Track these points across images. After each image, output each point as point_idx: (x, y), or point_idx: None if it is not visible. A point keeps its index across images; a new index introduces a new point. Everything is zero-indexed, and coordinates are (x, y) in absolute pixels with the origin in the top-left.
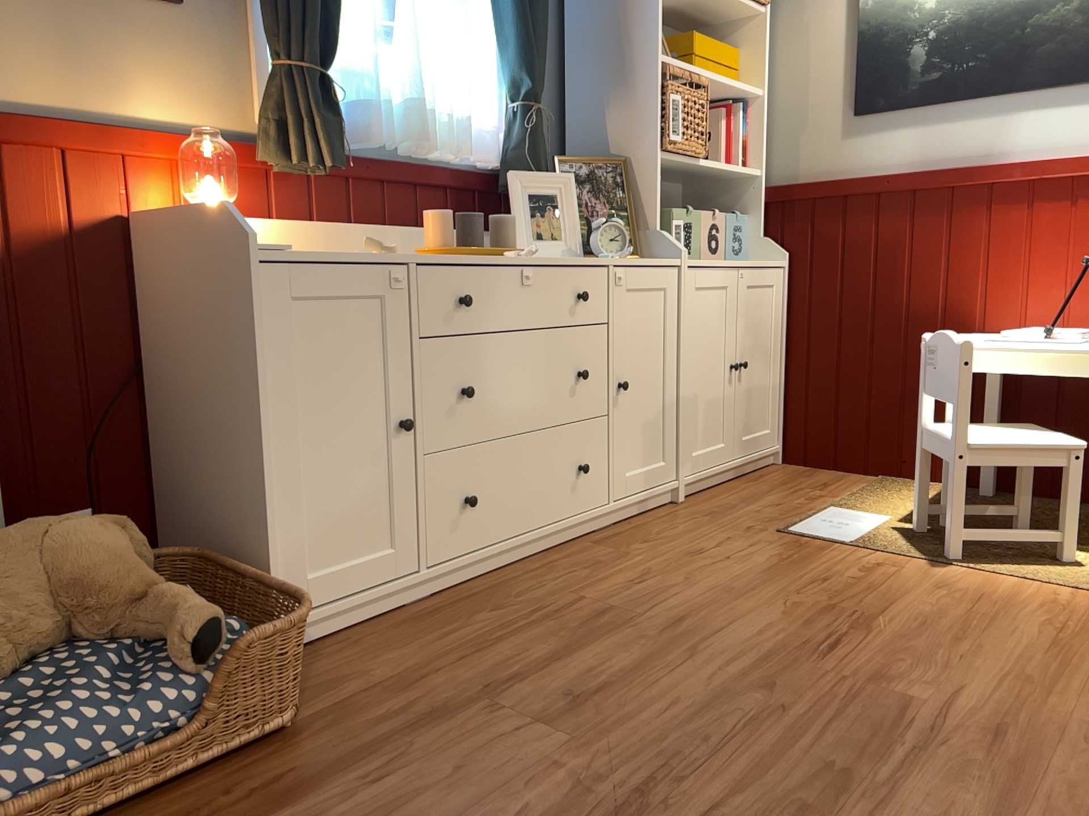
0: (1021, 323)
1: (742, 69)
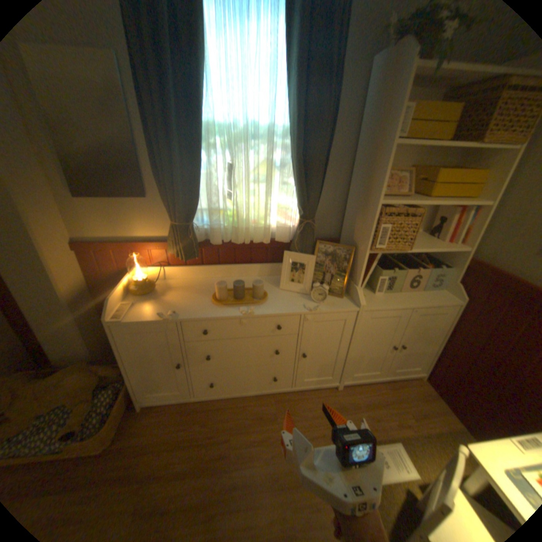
0: None
1: (487, 183)
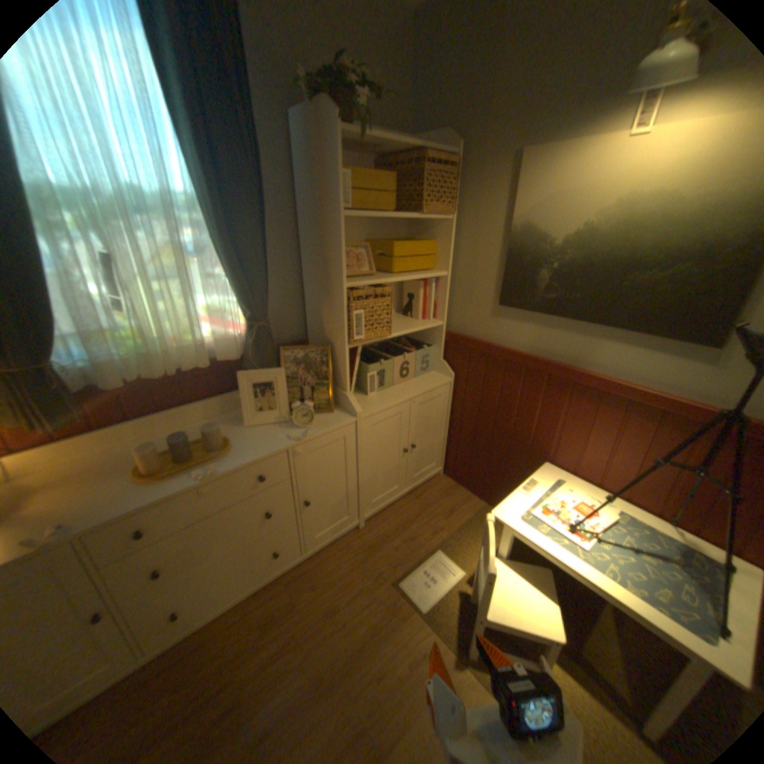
0: (577, 469)
1: (437, 254)
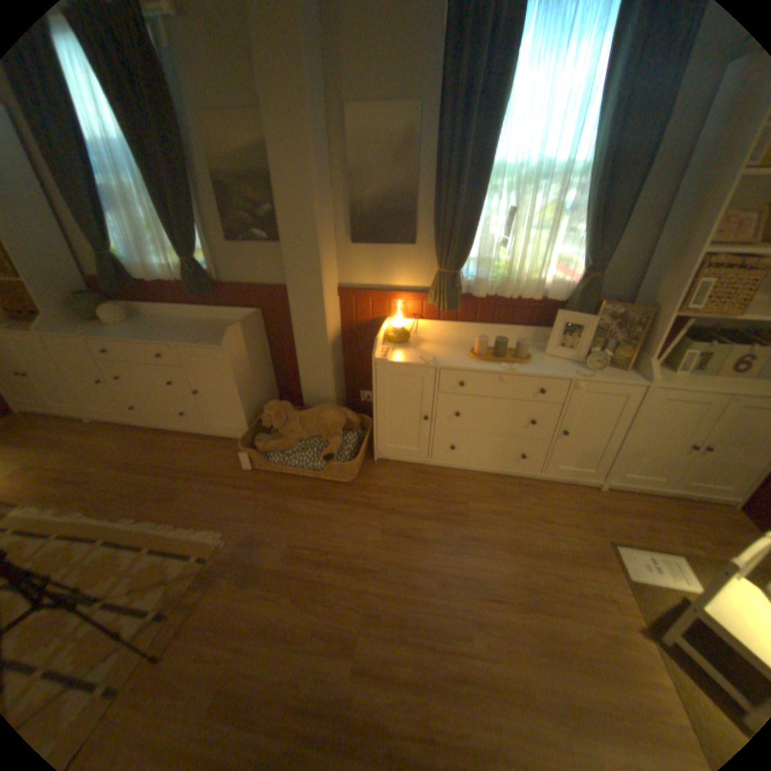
0: None
1: None
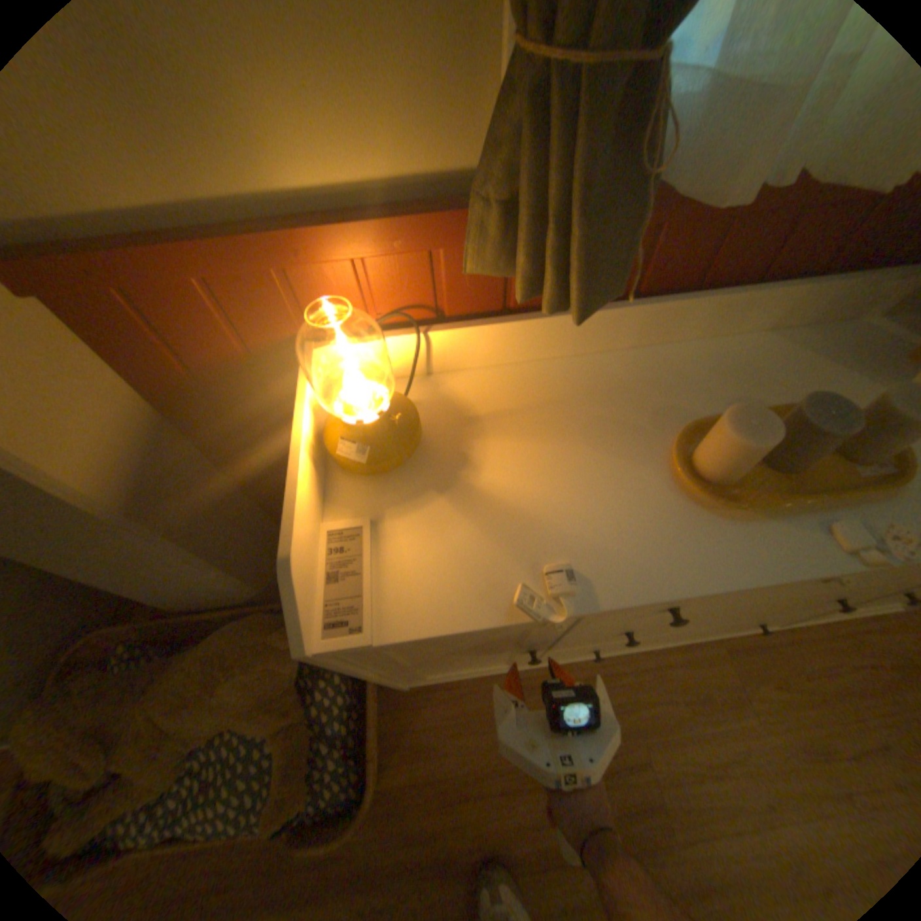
0: None
1: None
